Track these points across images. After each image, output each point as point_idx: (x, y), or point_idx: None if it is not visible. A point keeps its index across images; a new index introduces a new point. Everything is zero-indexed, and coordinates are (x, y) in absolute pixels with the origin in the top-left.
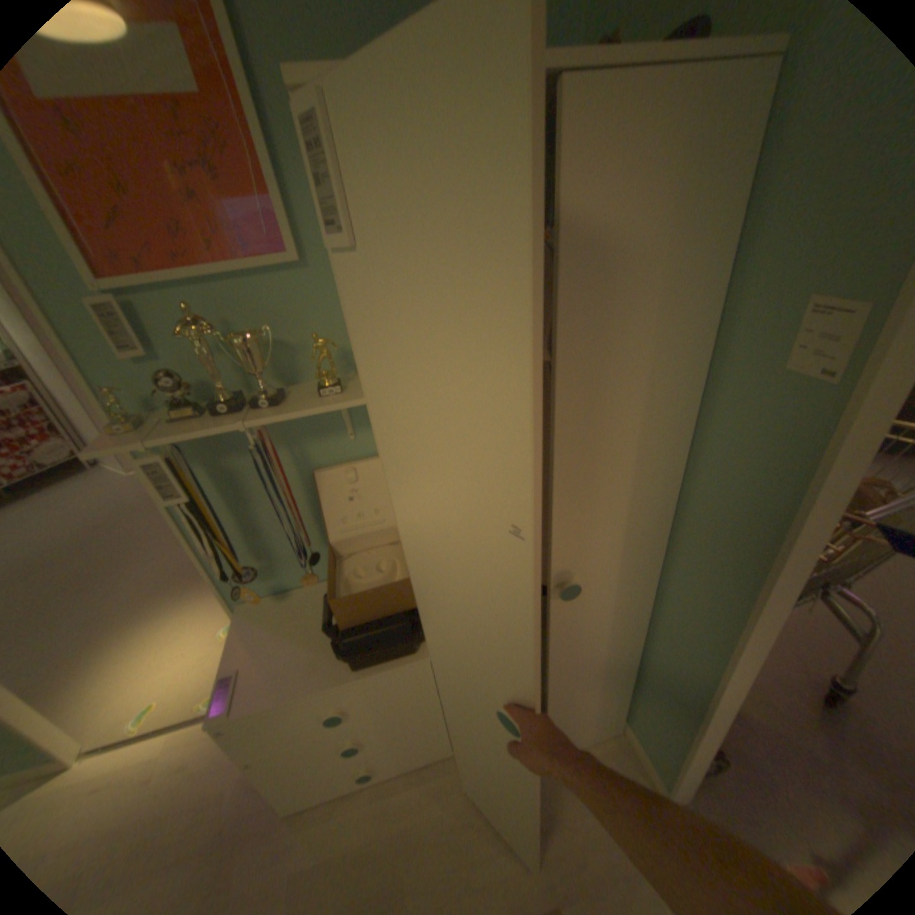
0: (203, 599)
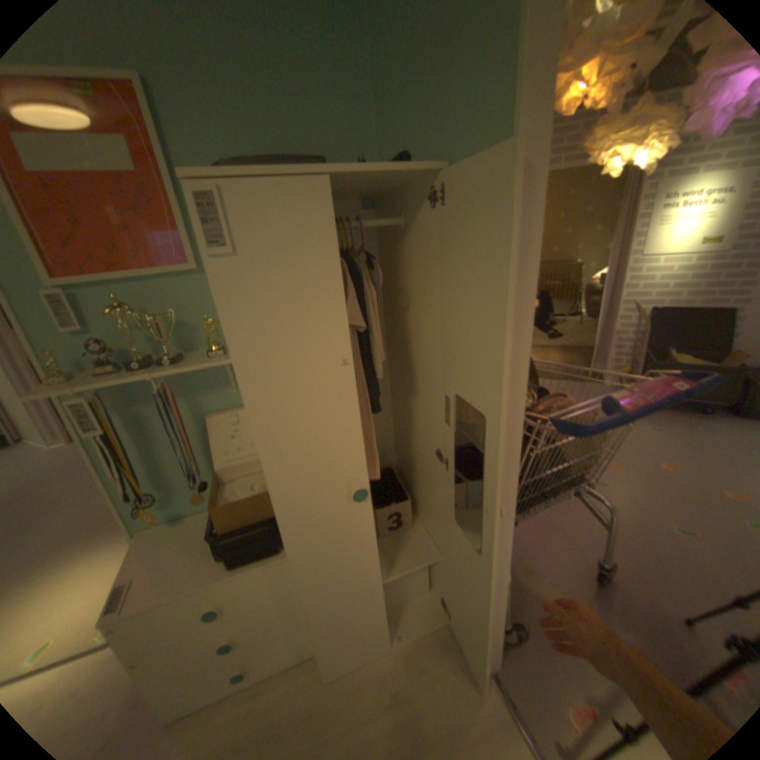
0: (108, 546)
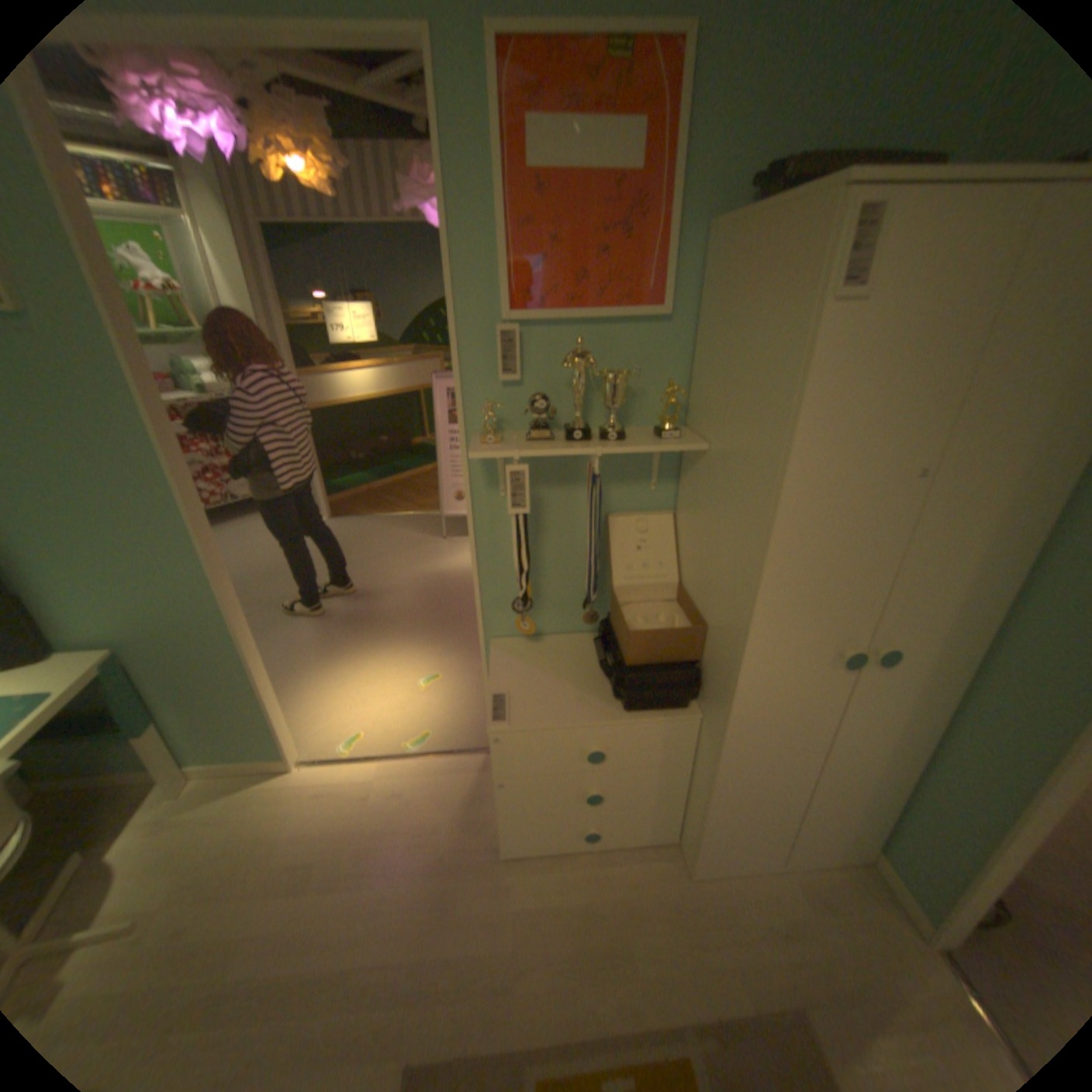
0: (400, 648)
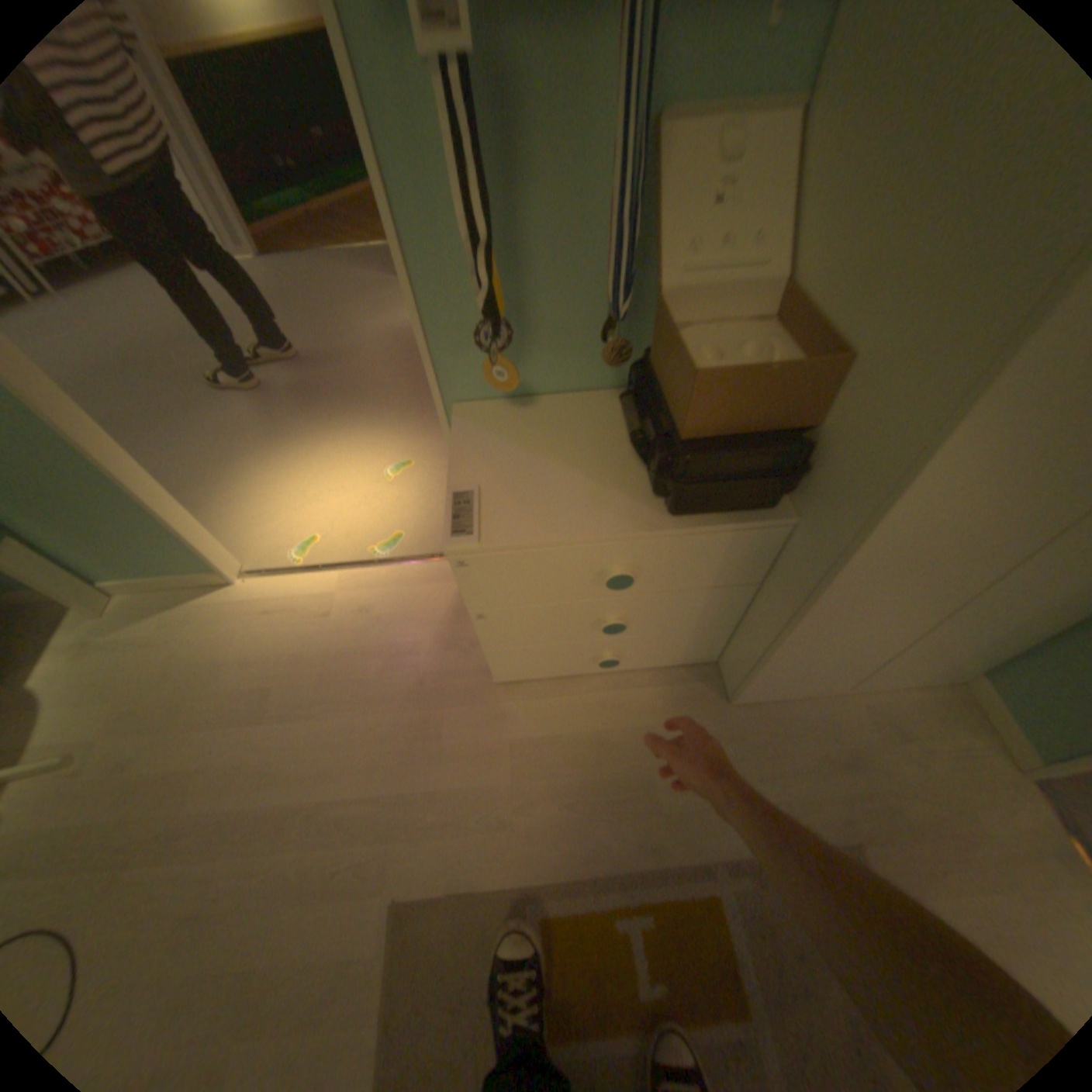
0: (358, 428)
